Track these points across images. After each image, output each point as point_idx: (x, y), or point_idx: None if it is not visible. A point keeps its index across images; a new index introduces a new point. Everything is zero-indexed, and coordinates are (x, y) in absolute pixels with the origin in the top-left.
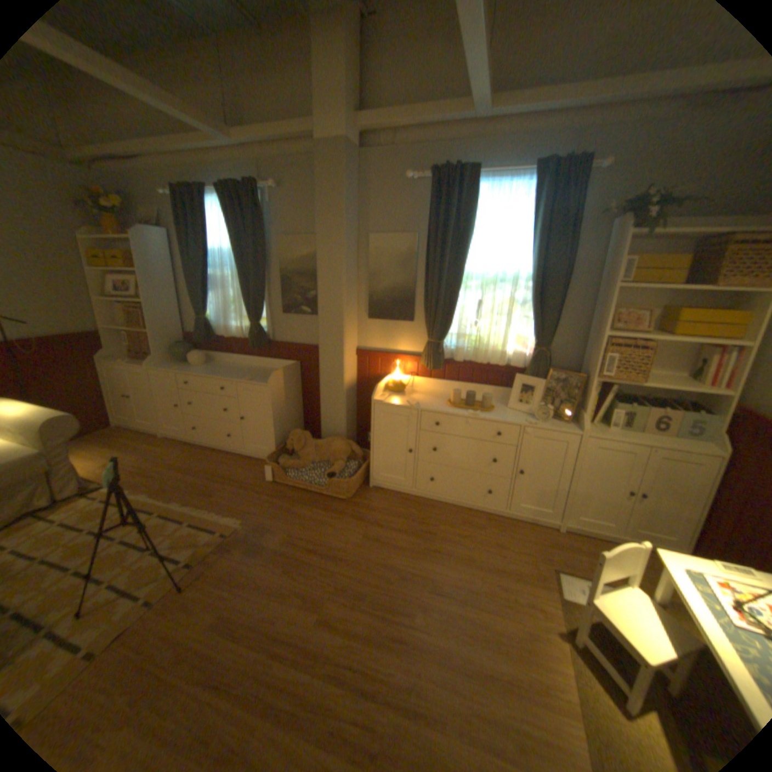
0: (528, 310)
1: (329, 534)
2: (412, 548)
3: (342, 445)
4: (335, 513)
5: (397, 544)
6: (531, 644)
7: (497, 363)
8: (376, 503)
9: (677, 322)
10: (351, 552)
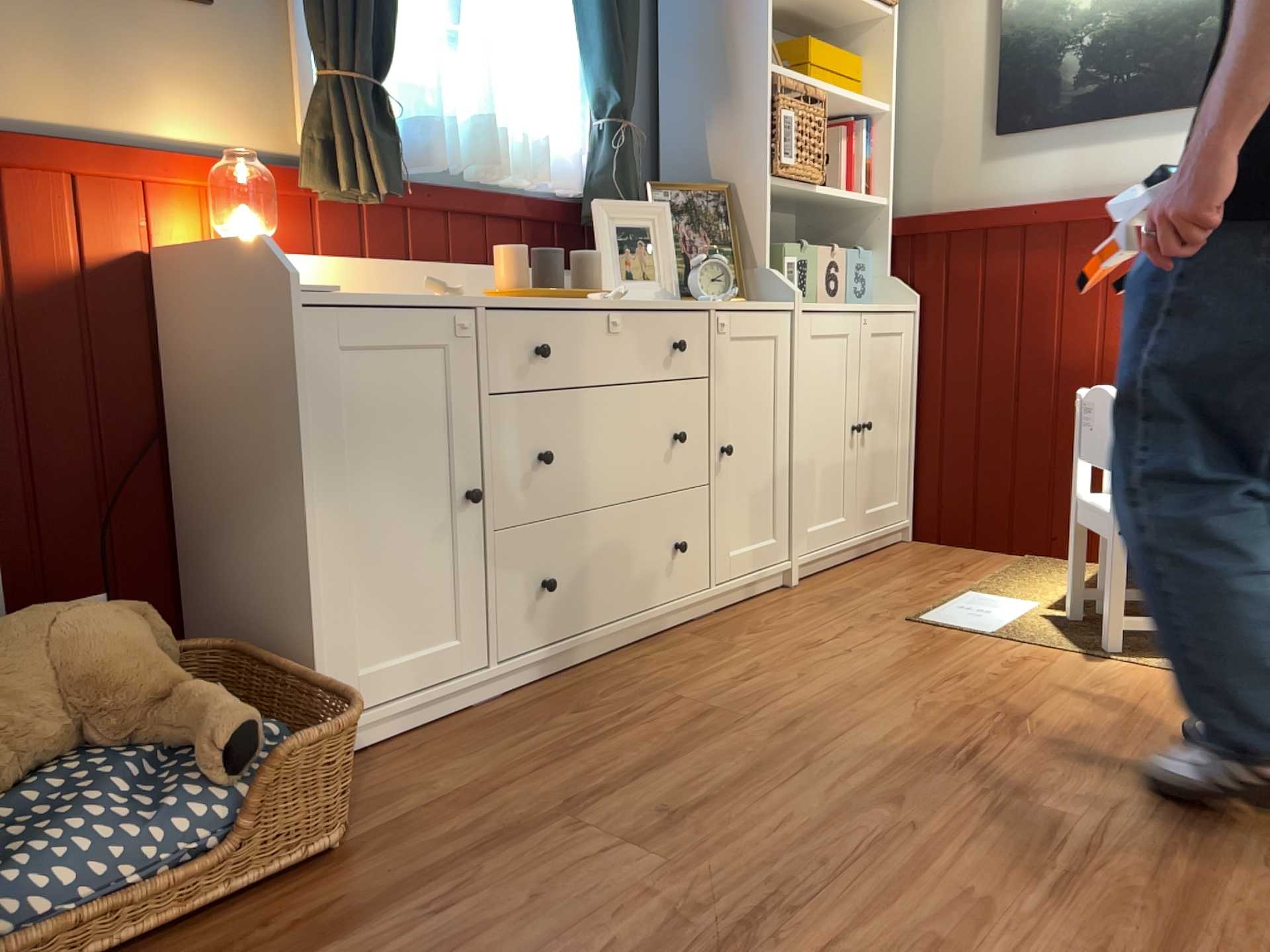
0: (560, 17)
1: (535, 943)
2: (751, 756)
3: (119, 617)
4: (389, 901)
5: (717, 780)
6: (1114, 690)
7: (533, 175)
8: (440, 778)
9: (806, 65)
10: (706, 892)
